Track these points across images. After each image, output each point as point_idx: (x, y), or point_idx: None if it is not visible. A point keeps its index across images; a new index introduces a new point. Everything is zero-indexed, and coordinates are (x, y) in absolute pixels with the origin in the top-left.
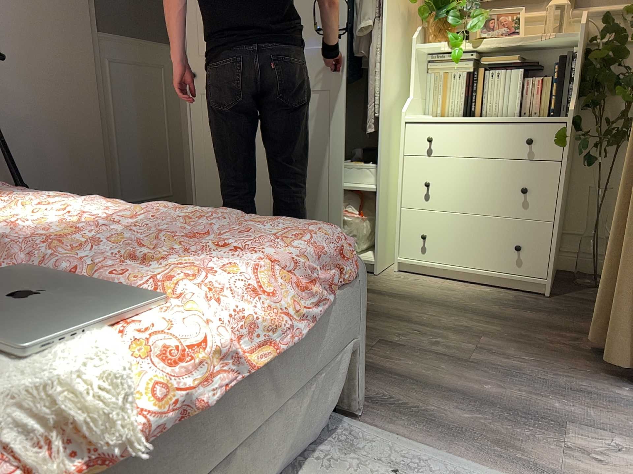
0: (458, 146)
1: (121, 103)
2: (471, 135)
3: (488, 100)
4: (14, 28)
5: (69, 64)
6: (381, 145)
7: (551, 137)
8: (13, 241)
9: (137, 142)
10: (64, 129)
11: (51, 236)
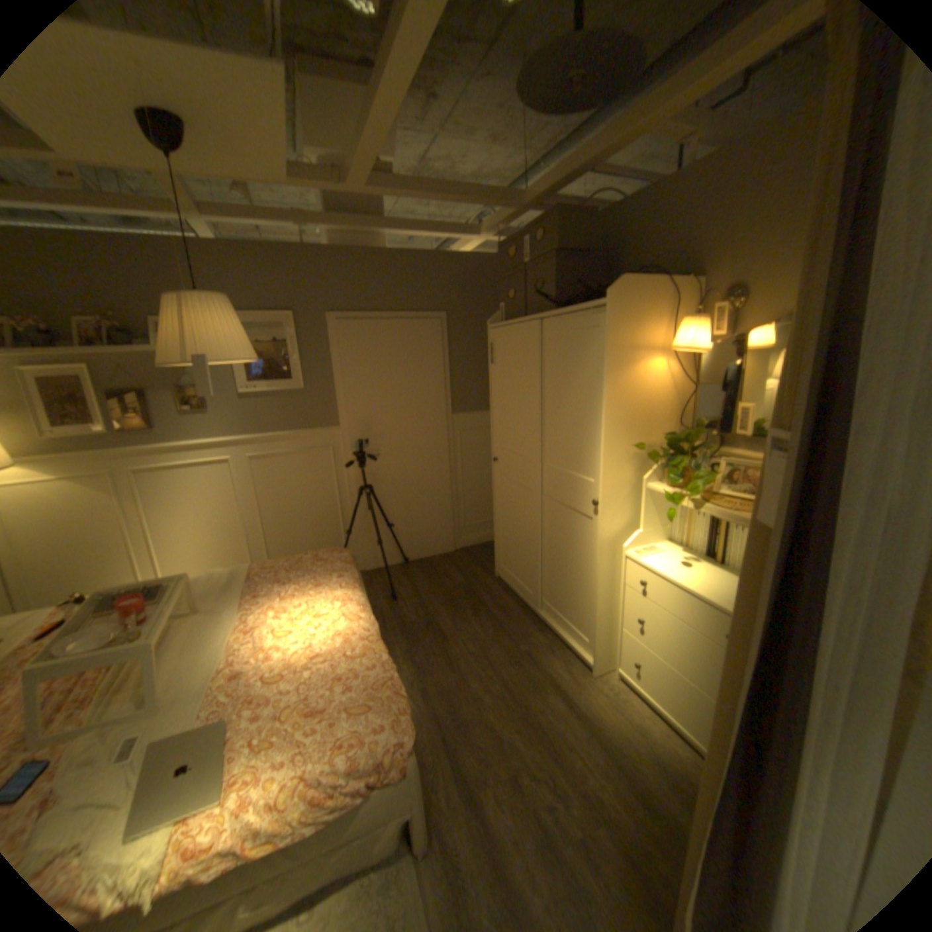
0: (667, 603)
1: (466, 459)
2: (678, 599)
3: (732, 551)
4: (394, 428)
5: (428, 443)
6: (599, 574)
7: None
8: (262, 671)
9: (477, 485)
10: (422, 484)
11: (278, 672)
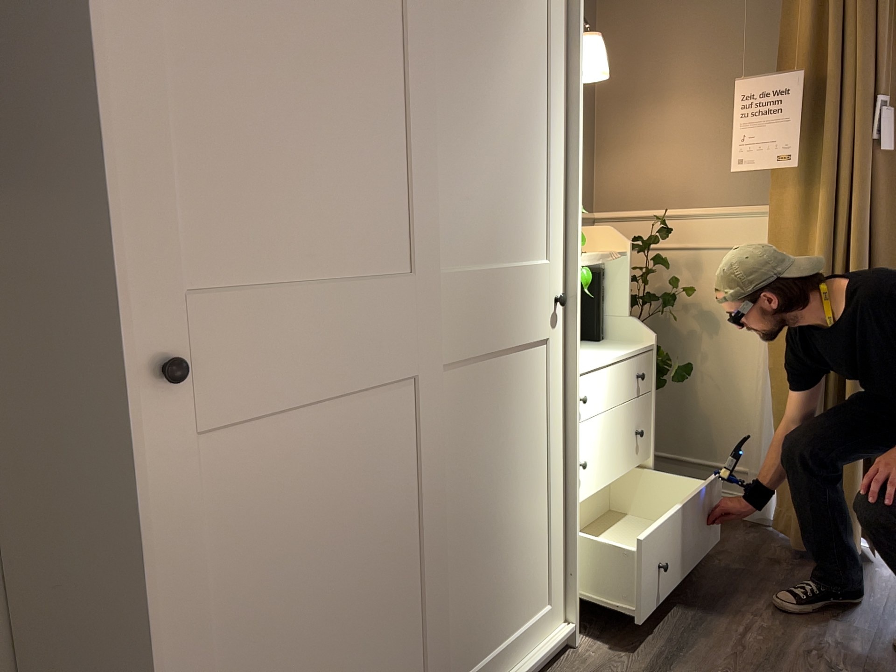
0: (599, 399)
1: None
2: (607, 381)
3: None
4: None
5: None
6: (577, 427)
7: (647, 366)
8: None
9: None
10: None
11: None
